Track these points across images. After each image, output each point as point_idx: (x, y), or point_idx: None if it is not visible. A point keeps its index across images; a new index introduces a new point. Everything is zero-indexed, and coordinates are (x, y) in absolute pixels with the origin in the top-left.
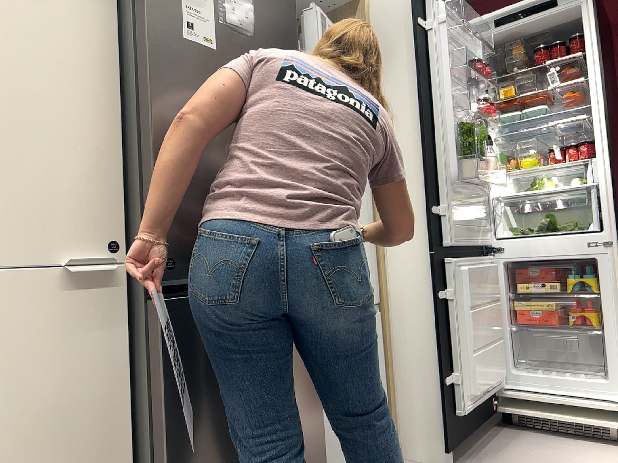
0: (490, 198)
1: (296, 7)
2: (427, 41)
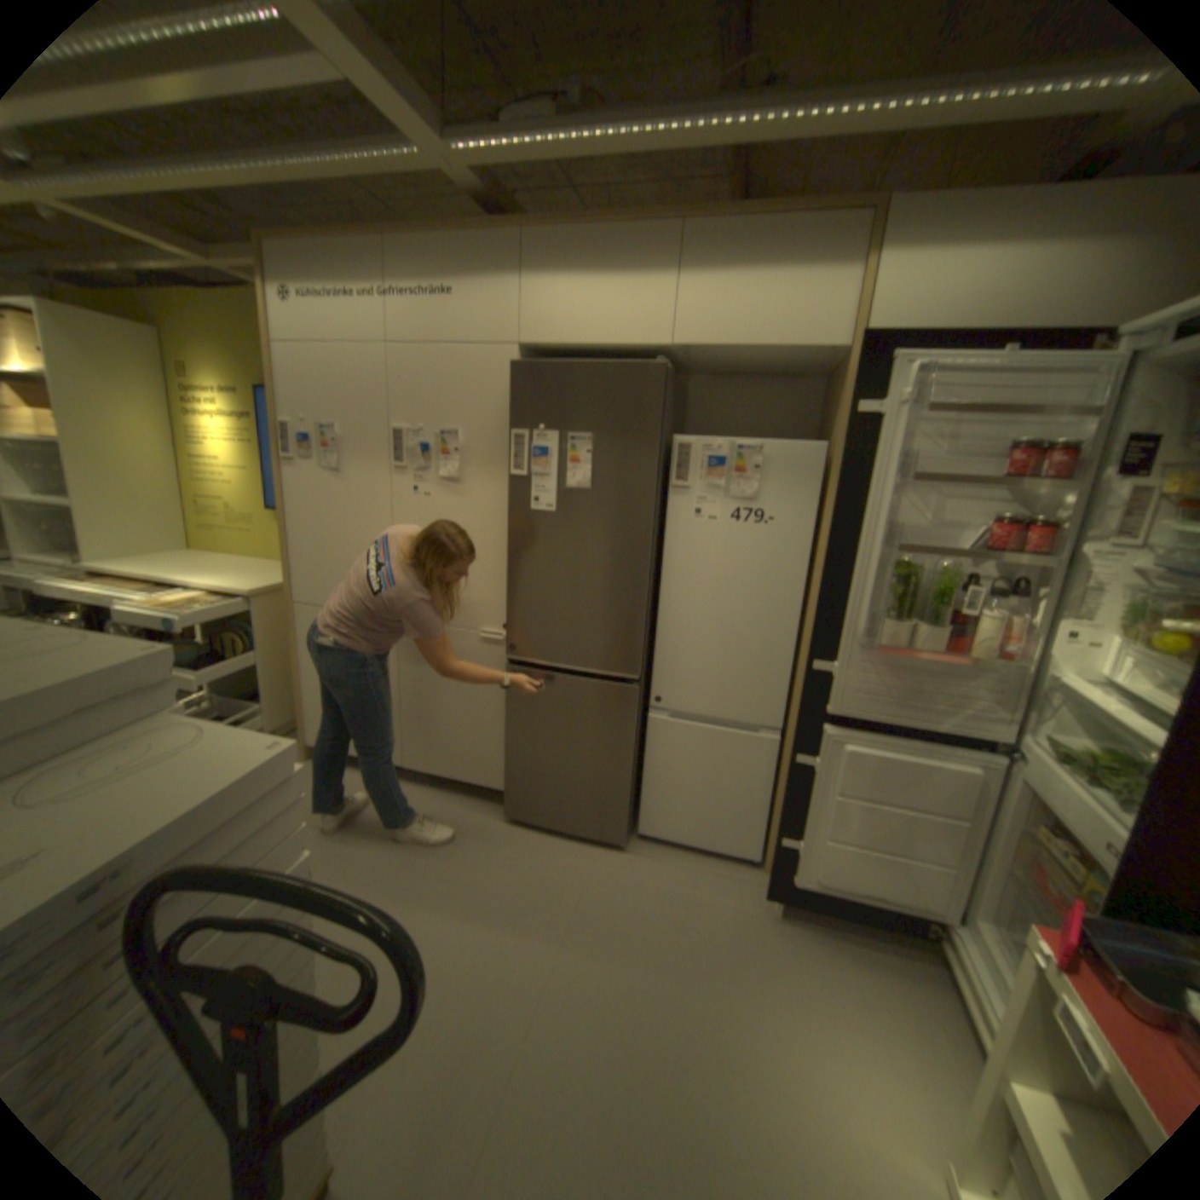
0: (1046, 674)
1: (658, 442)
2: (876, 433)
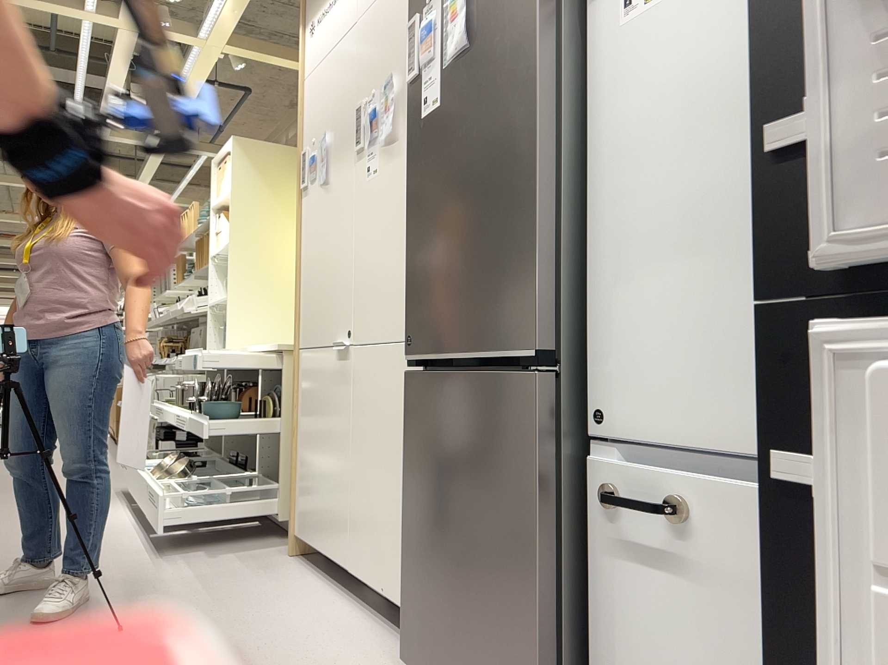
0: None
1: None
2: None
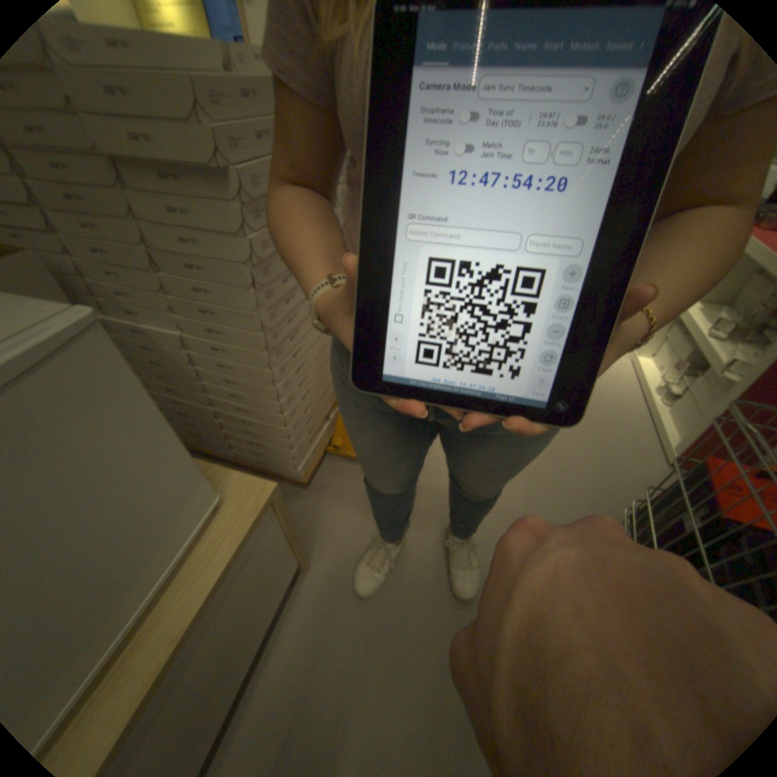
0: None
1: None
2: None
